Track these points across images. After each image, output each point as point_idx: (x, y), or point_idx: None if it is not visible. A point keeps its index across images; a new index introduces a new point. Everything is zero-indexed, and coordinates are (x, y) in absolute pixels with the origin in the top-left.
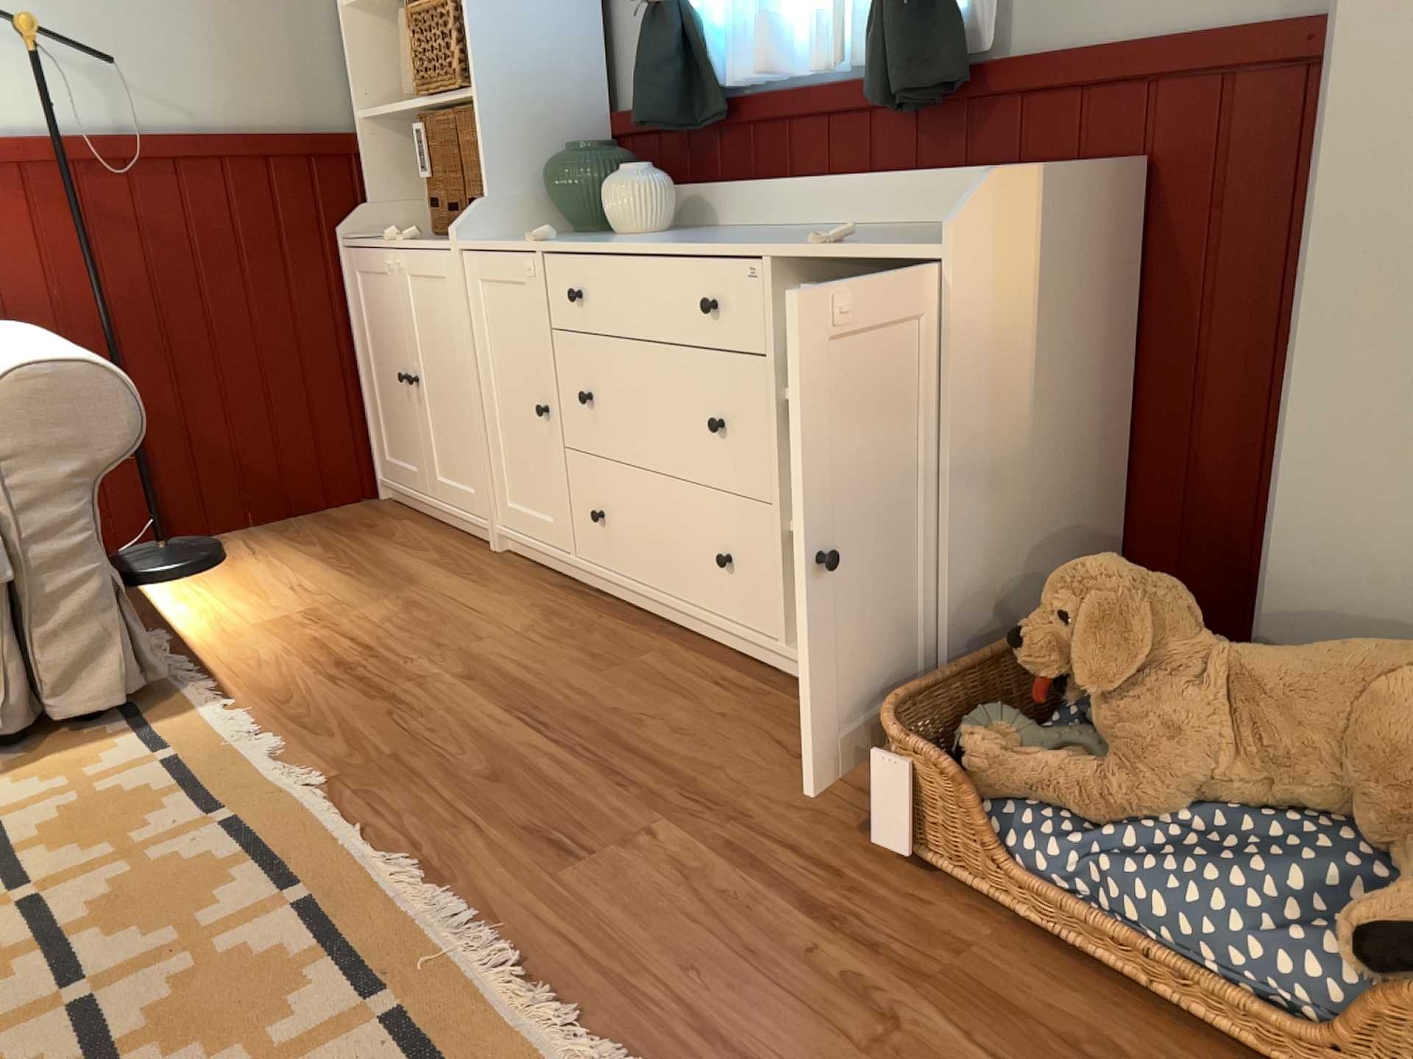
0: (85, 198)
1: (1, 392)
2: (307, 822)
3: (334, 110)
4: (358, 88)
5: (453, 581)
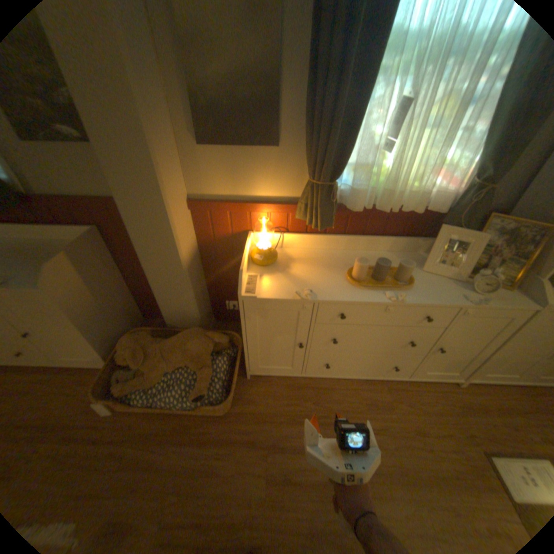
0: None
1: None
2: None
3: None
4: None
5: None
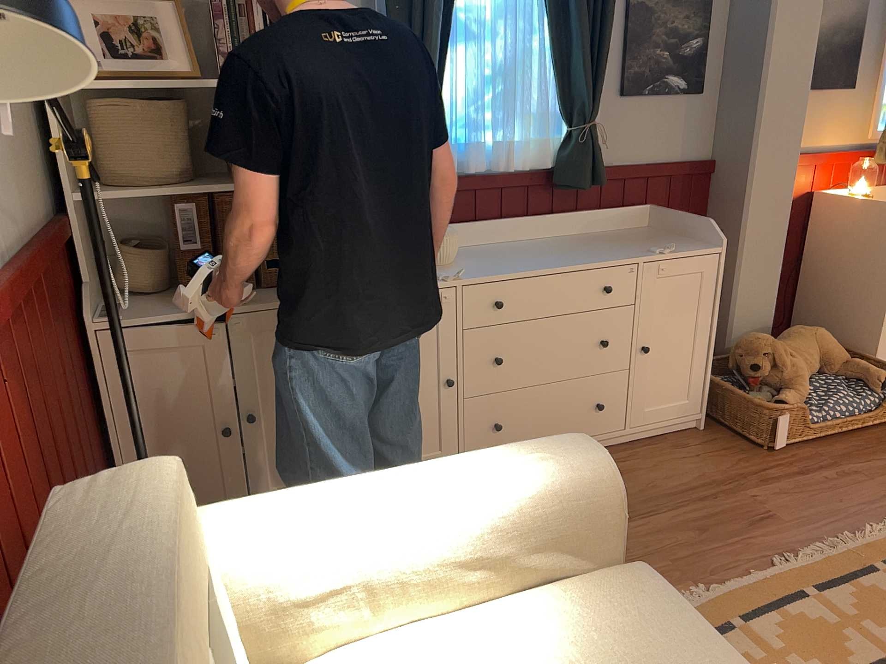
0: (7, 348)
1: (612, 480)
2: (746, 589)
3: (44, 189)
4: (65, 166)
5: None
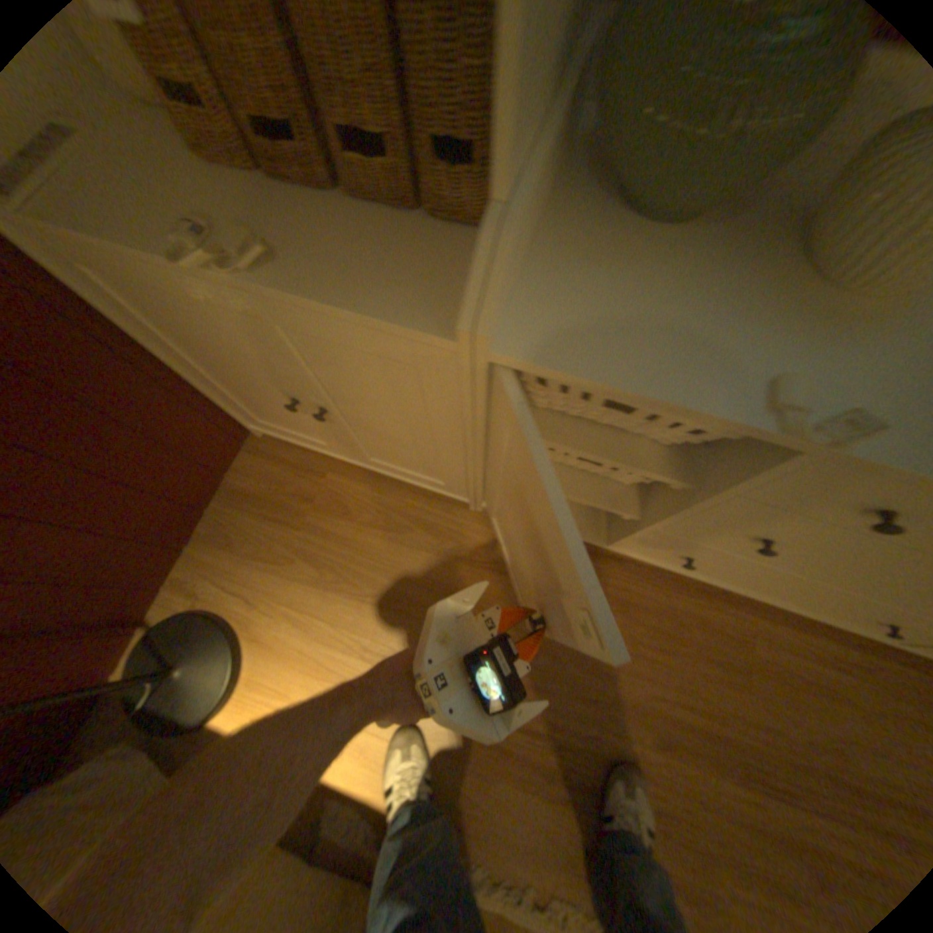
0: None
1: None
2: None
3: None
4: None
5: (494, 579)
